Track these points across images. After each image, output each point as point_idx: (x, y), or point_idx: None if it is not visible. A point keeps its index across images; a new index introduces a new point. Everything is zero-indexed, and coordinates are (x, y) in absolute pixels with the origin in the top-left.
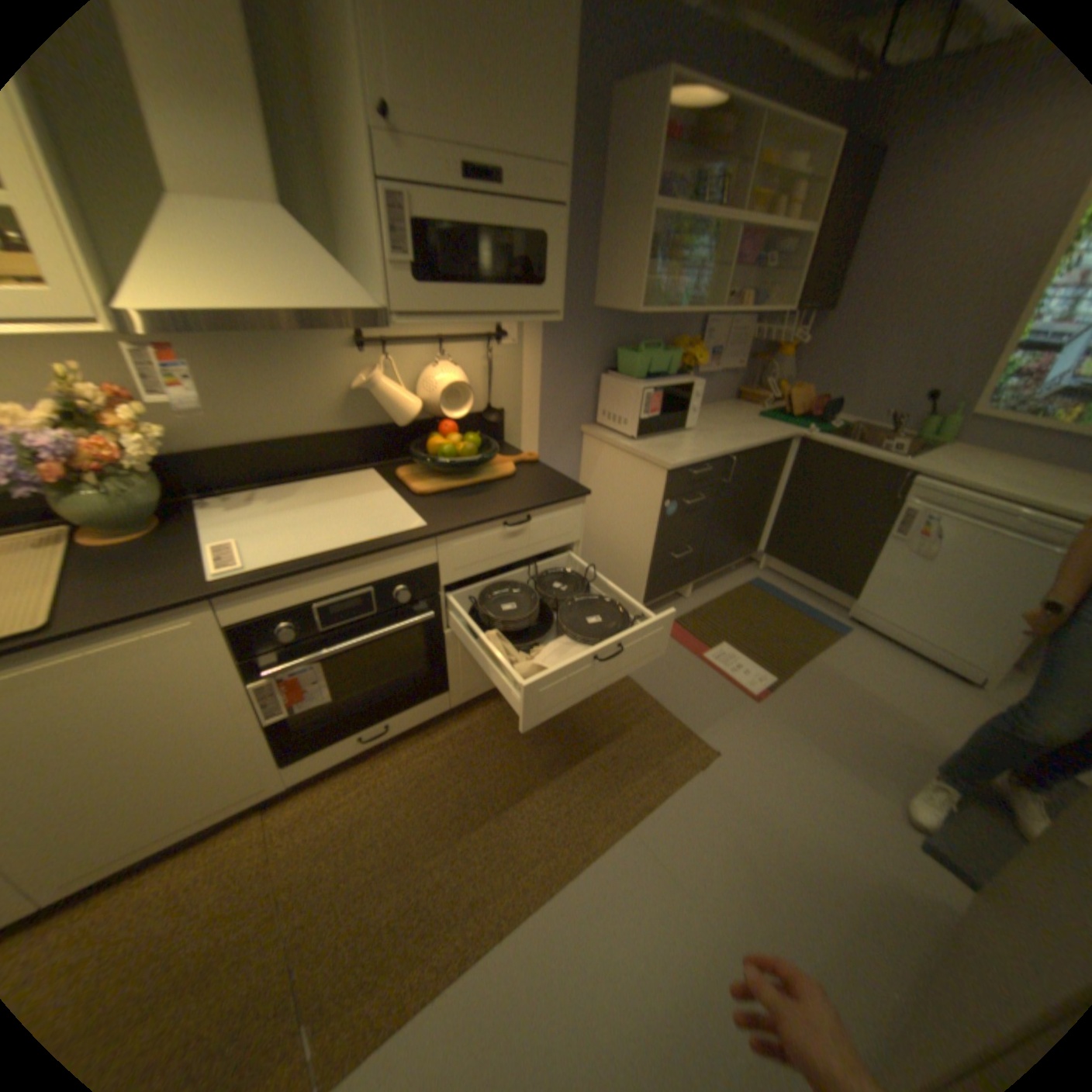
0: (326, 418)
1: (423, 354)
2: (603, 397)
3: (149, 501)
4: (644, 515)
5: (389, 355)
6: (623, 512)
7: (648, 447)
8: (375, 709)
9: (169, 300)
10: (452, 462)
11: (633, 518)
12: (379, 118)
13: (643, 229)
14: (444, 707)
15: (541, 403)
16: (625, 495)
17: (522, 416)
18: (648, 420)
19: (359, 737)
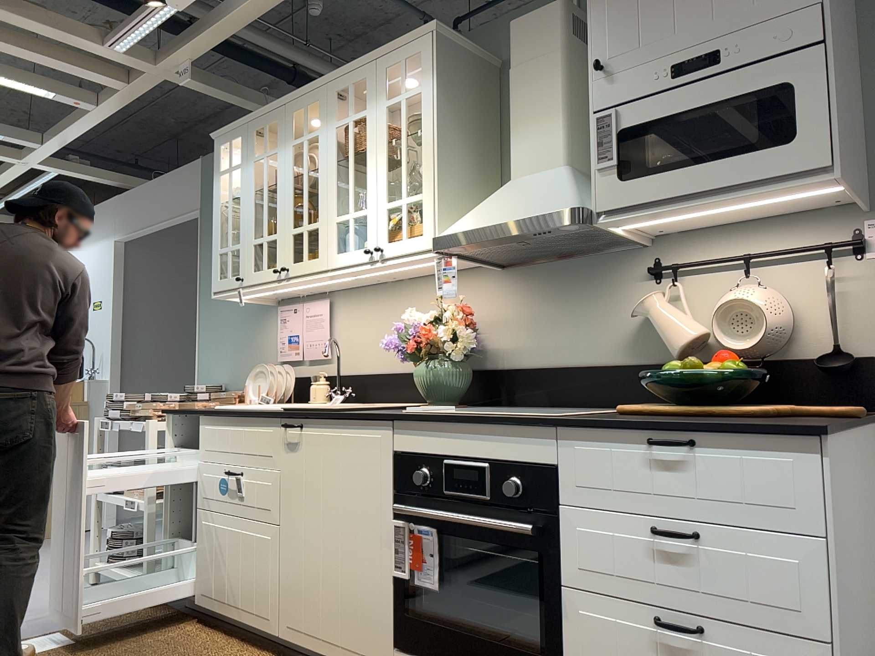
0: (613, 350)
1: (727, 279)
2: None
3: (457, 388)
4: None
5: (680, 282)
6: None
7: None
8: (475, 650)
9: (455, 229)
10: (686, 389)
11: None
12: (595, 73)
13: None
14: None
15: None
16: None
17: None
18: None
19: None
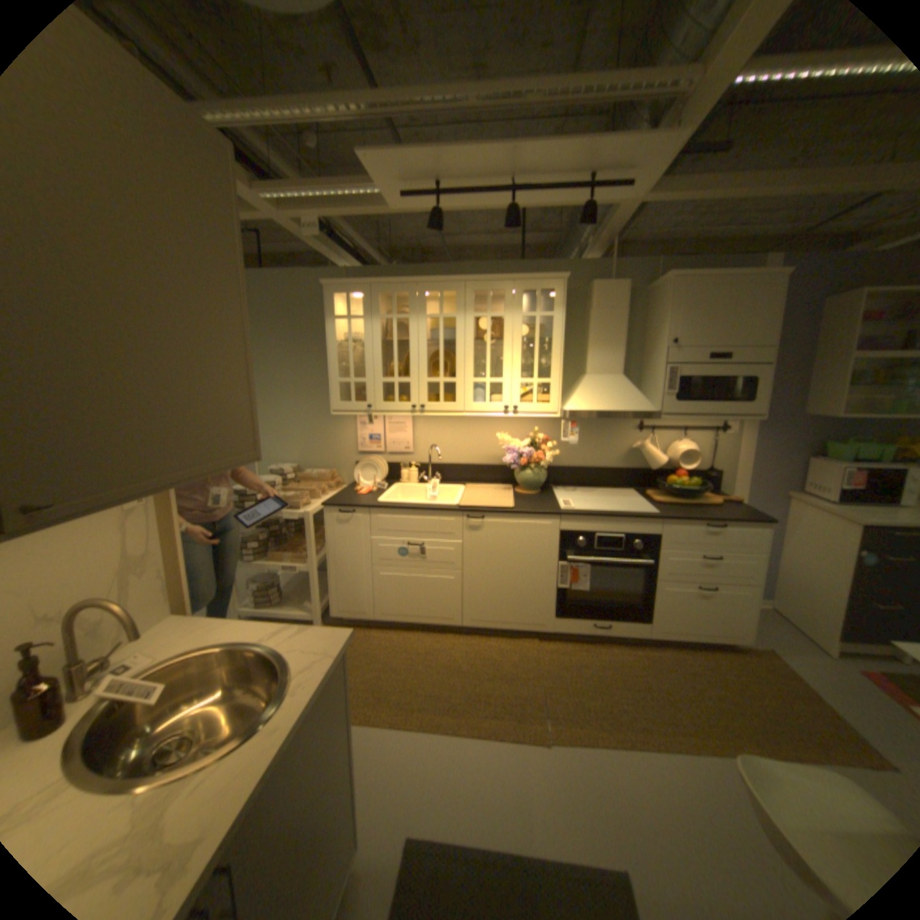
0: (615, 461)
1: (674, 435)
2: (813, 473)
3: (540, 481)
4: (843, 562)
5: (655, 434)
6: (824, 560)
7: (850, 510)
8: (608, 611)
9: (580, 408)
10: (680, 491)
11: (833, 565)
12: (673, 343)
13: (845, 369)
14: (647, 636)
15: (753, 471)
16: (826, 545)
17: (736, 477)
18: (852, 491)
19: (595, 625)
